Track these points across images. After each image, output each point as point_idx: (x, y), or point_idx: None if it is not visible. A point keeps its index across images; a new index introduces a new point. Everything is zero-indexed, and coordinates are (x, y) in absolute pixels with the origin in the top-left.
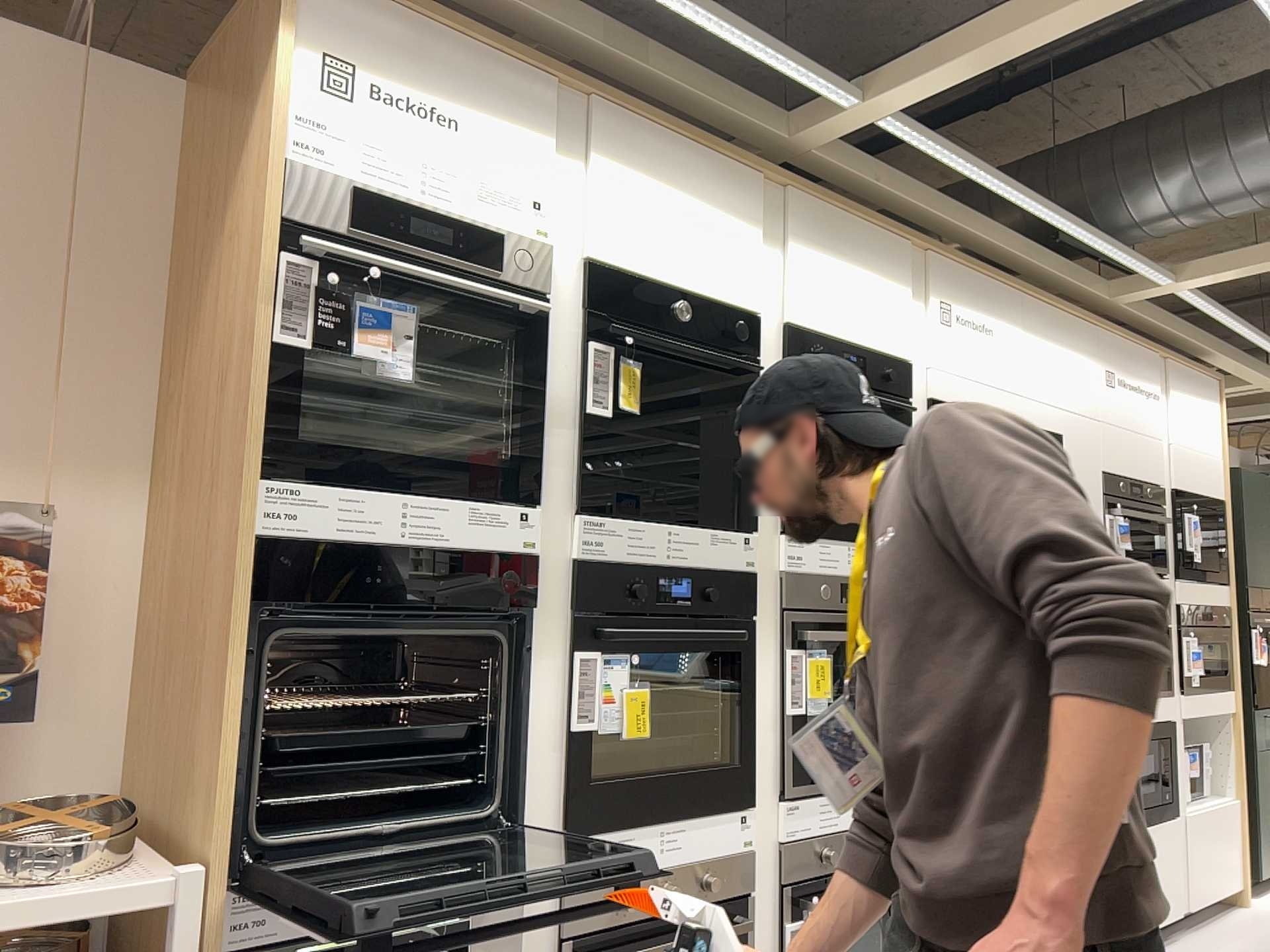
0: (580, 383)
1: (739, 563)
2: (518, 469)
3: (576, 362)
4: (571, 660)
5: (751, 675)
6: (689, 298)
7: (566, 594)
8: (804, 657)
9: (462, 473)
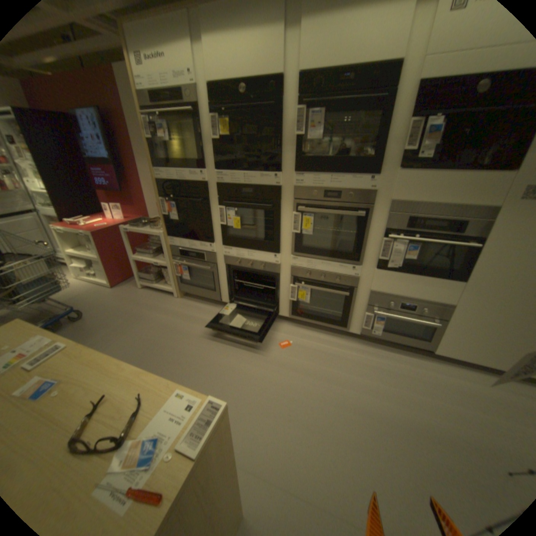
0: (210, 129)
1: (274, 184)
2: (197, 160)
3: (208, 122)
4: (218, 210)
5: (282, 221)
6: (247, 78)
7: (216, 193)
8: (304, 219)
9: (183, 163)
